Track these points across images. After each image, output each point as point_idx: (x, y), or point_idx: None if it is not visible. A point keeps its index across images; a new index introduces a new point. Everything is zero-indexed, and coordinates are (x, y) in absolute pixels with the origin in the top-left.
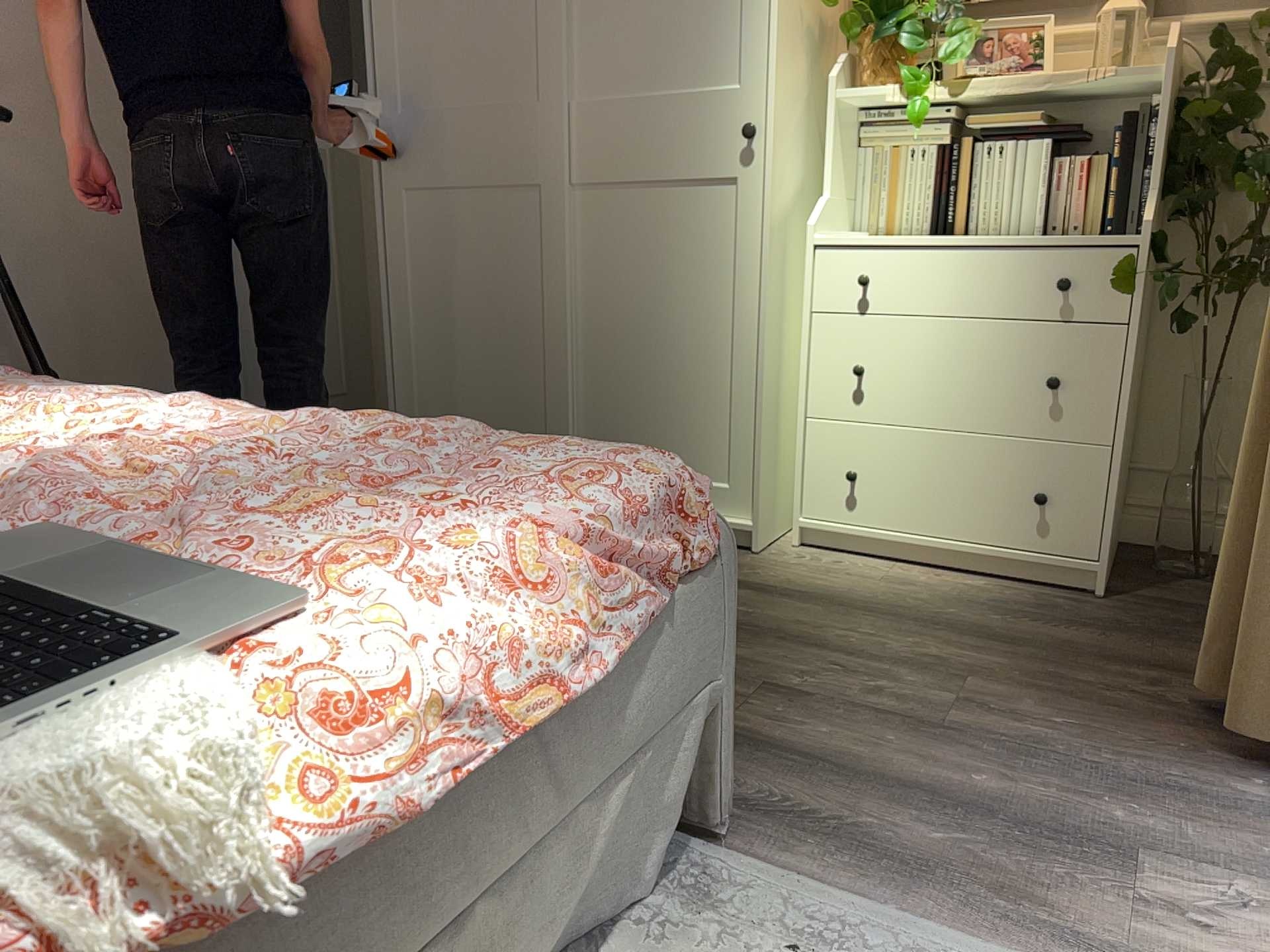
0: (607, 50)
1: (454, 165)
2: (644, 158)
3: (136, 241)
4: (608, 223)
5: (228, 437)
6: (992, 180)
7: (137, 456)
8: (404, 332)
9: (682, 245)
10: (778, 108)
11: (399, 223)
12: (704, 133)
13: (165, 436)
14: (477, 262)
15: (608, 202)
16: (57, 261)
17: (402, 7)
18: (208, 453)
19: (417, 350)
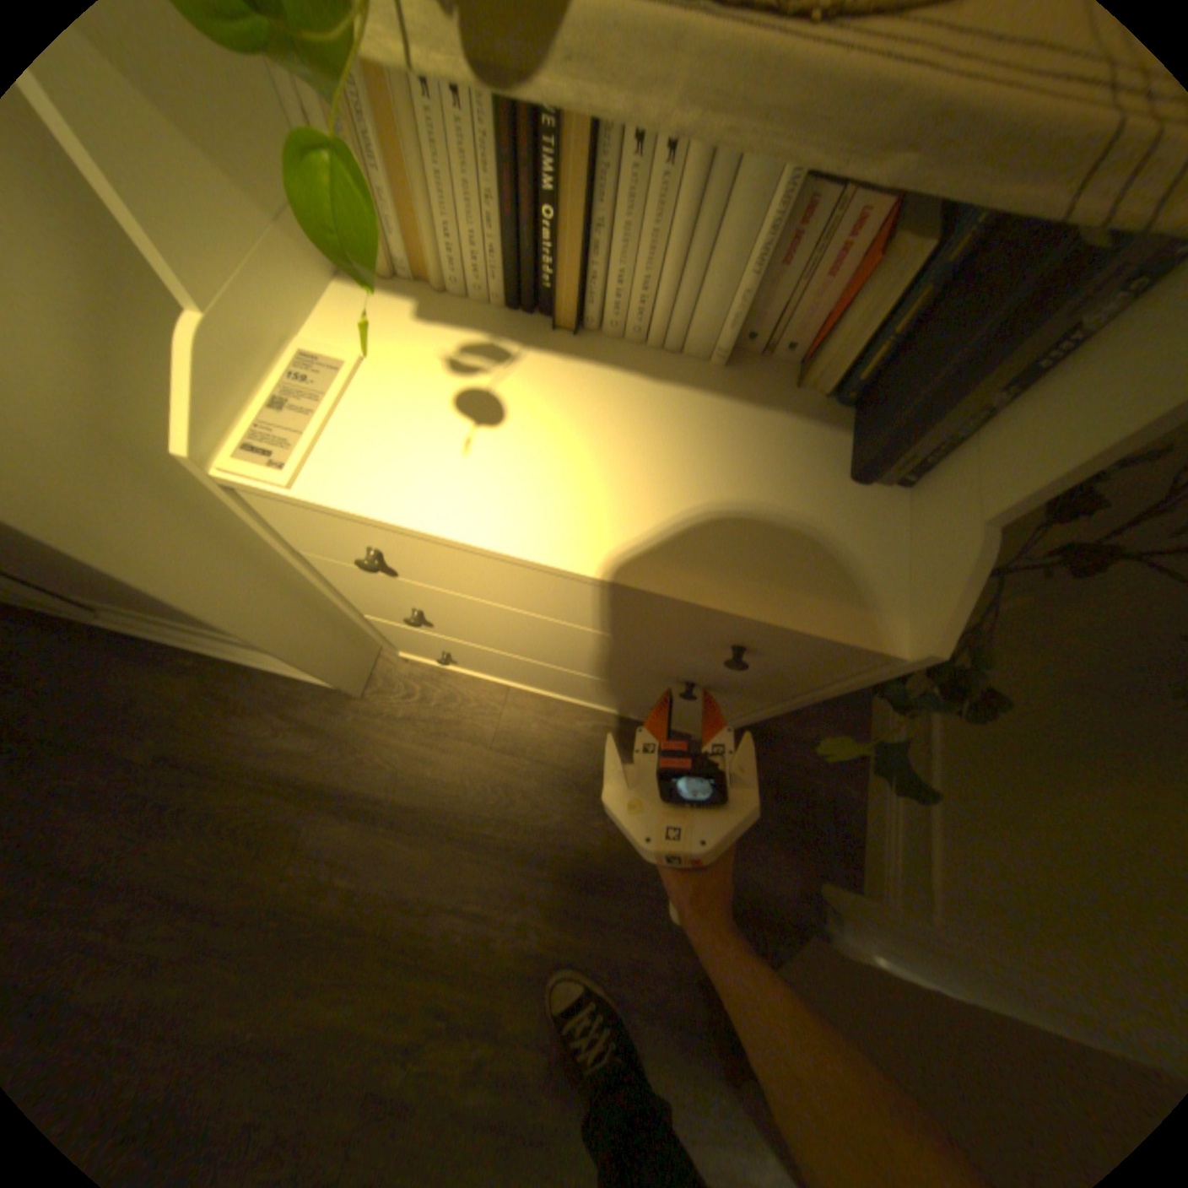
0: None
1: None
2: None
3: None
4: None
5: None
6: (643, 221)
7: None
8: None
9: None
10: None
11: None
12: None
13: None
14: None
15: None
16: None
17: None
18: None
19: None
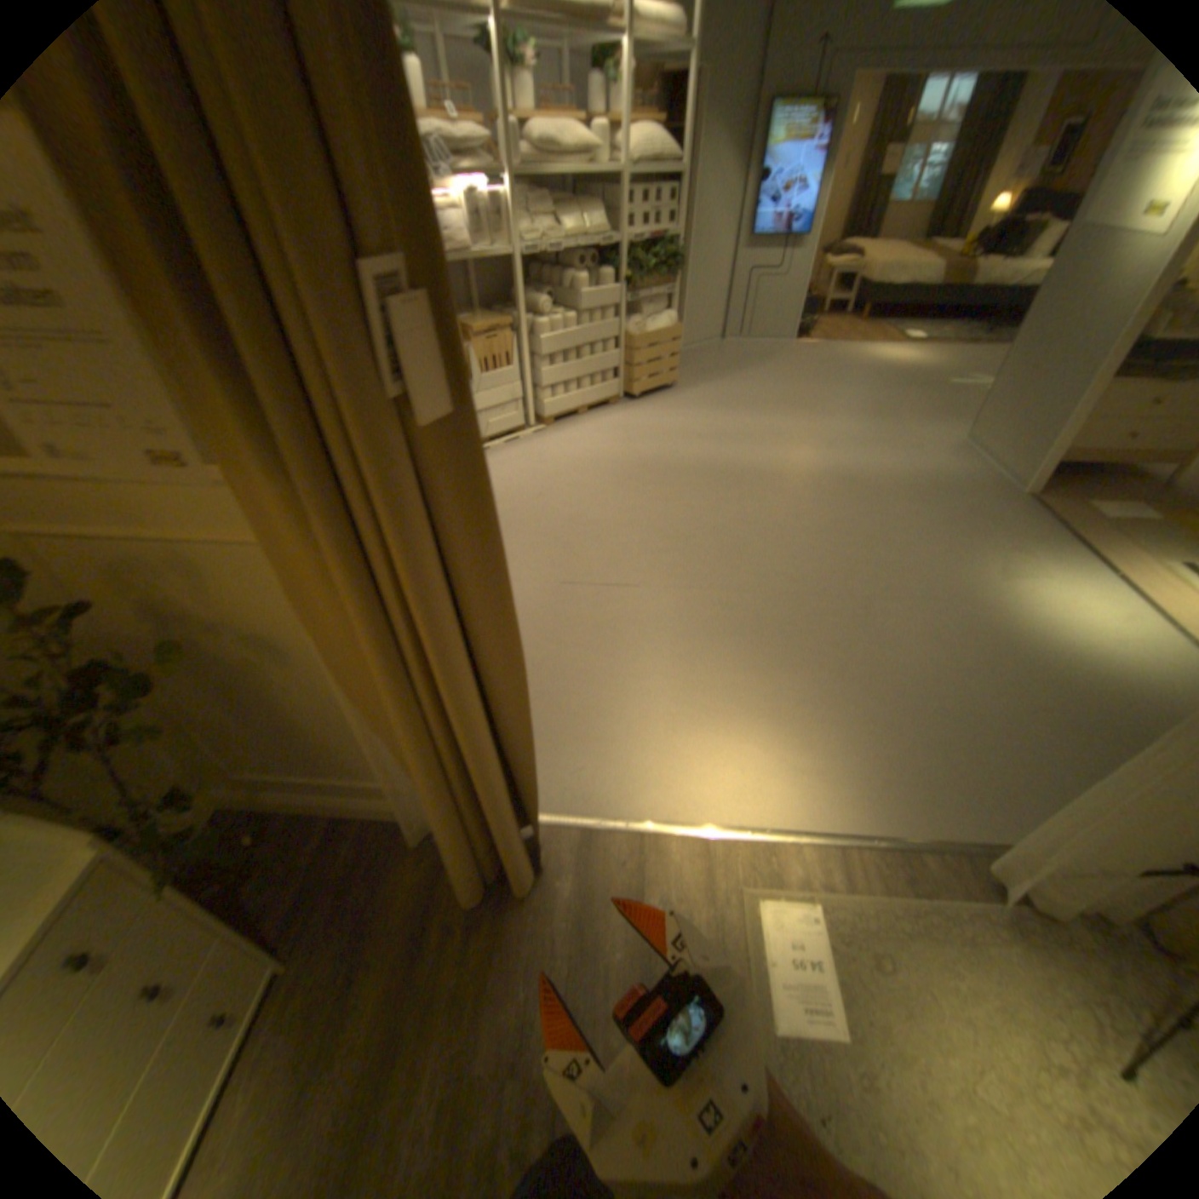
0: None
1: None
2: None
3: None
4: None
5: None
6: None
7: None
8: None
9: None
10: None
11: None
12: None
13: None
14: None
15: None
16: None
17: None
18: None
19: None
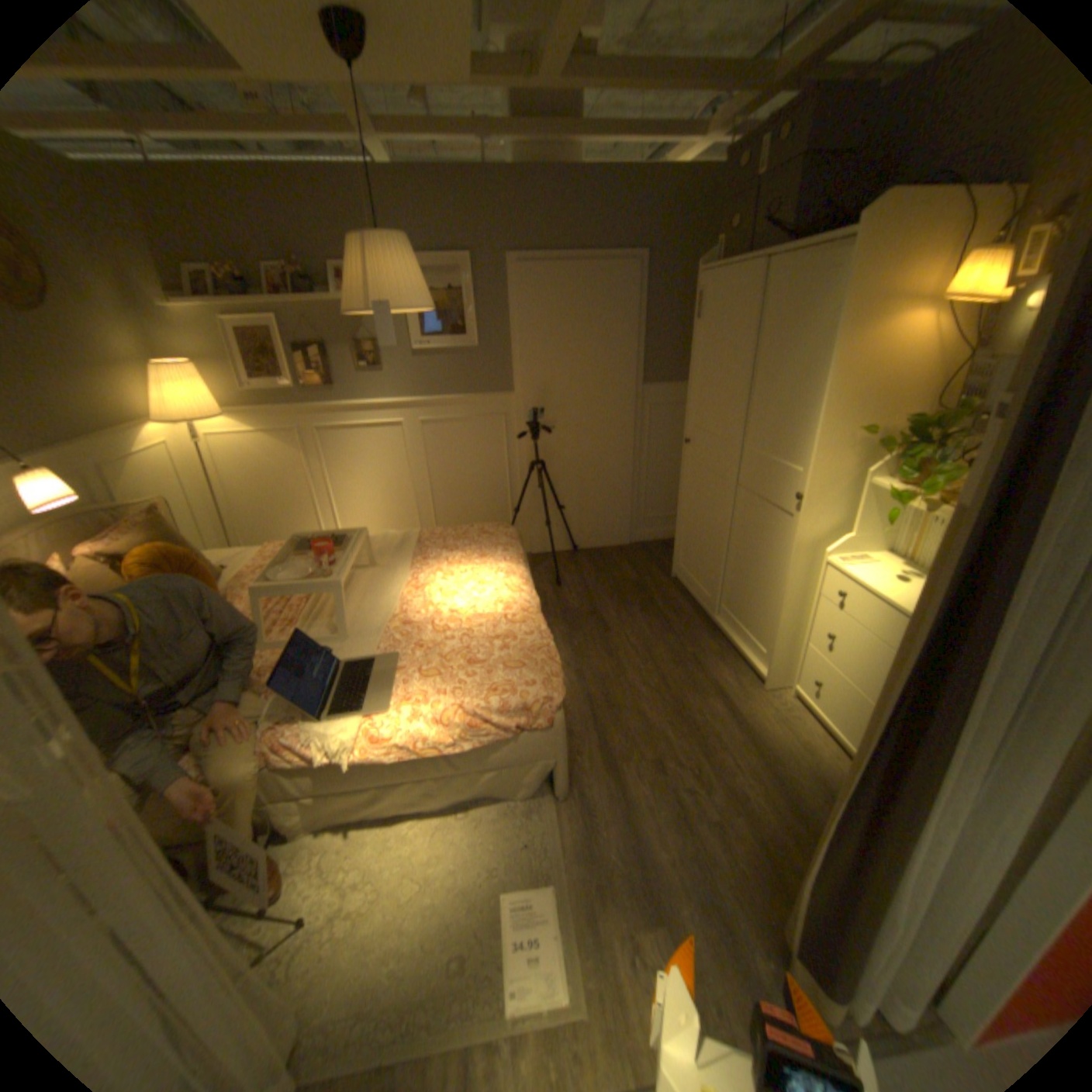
0: (761, 428)
1: (704, 457)
2: (764, 487)
3: (603, 458)
4: (748, 509)
5: (489, 611)
6: None
7: (455, 619)
8: (683, 517)
9: (770, 534)
10: (816, 490)
11: (687, 472)
12: (787, 487)
13: (475, 607)
14: (705, 501)
15: (750, 499)
16: (574, 467)
17: (701, 380)
18: (469, 623)
19: (685, 526)
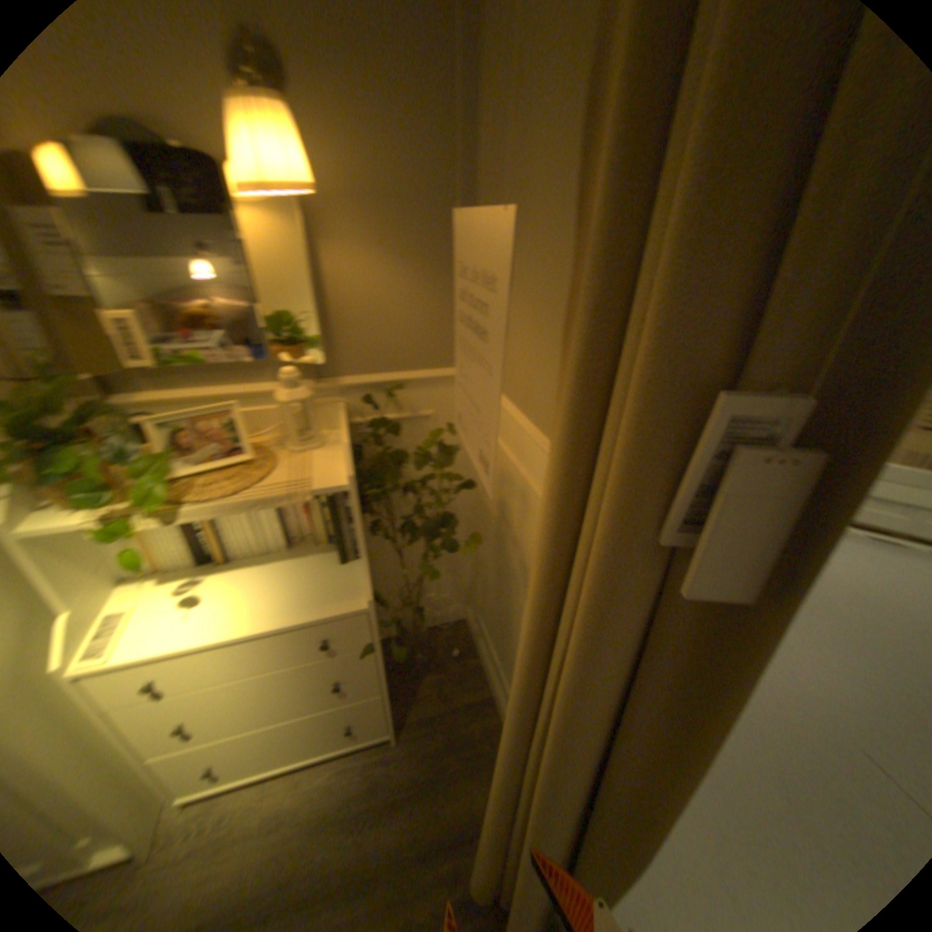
0: None
1: None
2: None
3: None
4: None
5: None
6: (231, 525)
7: None
8: None
9: None
10: None
11: None
12: None
13: None
14: None
15: None
16: None
17: None
18: None
19: None
